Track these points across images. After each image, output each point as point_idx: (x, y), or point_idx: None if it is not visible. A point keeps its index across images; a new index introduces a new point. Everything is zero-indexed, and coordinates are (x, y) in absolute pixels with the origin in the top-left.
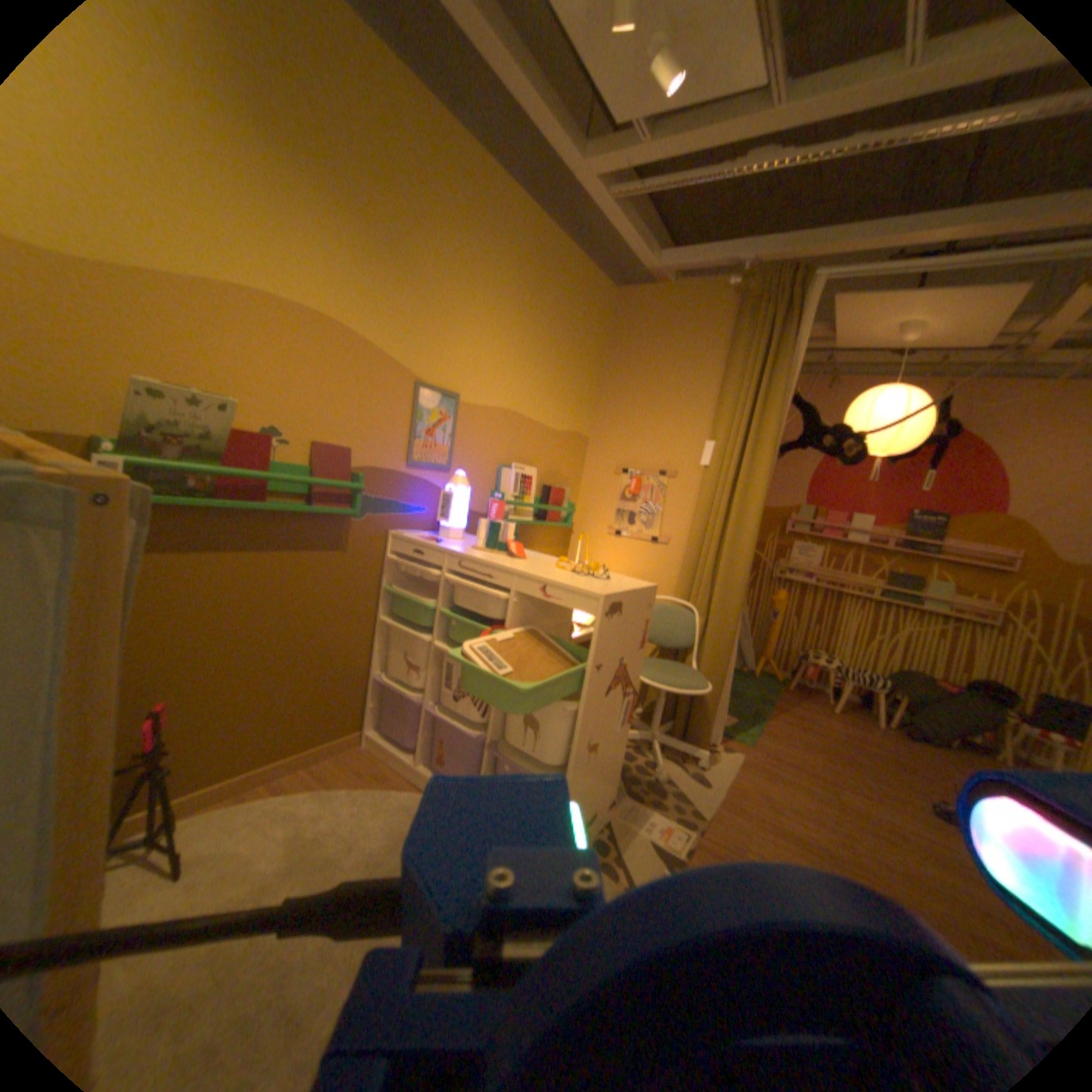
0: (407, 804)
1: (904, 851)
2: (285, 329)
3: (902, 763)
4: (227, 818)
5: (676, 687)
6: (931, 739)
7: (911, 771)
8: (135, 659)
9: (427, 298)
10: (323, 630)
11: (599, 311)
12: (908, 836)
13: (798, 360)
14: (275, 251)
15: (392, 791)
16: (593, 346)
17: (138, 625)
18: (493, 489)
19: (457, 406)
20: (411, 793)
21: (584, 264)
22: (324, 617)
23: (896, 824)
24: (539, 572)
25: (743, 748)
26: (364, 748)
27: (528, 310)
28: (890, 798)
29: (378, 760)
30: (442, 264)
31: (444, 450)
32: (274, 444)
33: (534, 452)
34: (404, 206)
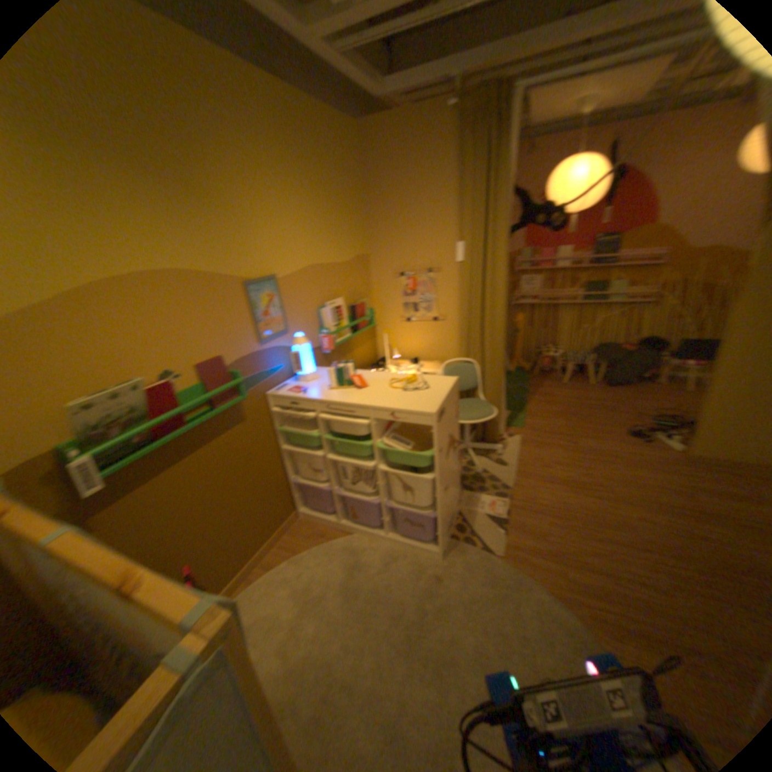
0: (345, 544)
1: (617, 464)
2: (140, 295)
3: (607, 405)
4: (249, 594)
5: (477, 418)
6: (620, 381)
7: (613, 408)
8: (157, 548)
9: (226, 212)
10: (253, 470)
11: (349, 148)
12: (618, 453)
13: (512, 163)
14: (104, 238)
15: (332, 539)
16: (352, 180)
17: (148, 531)
18: (320, 326)
19: (278, 282)
20: (344, 536)
21: (327, 113)
22: (251, 463)
23: (610, 449)
24: (384, 399)
25: (518, 429)
26: (303, 517)
27: (299, 178)
28: (604, 432)
29: (314, 522)
30: (226, 176)
31: (281, 319)
32: (173, 380)
33: (337, 285)
34: (179, 140)
